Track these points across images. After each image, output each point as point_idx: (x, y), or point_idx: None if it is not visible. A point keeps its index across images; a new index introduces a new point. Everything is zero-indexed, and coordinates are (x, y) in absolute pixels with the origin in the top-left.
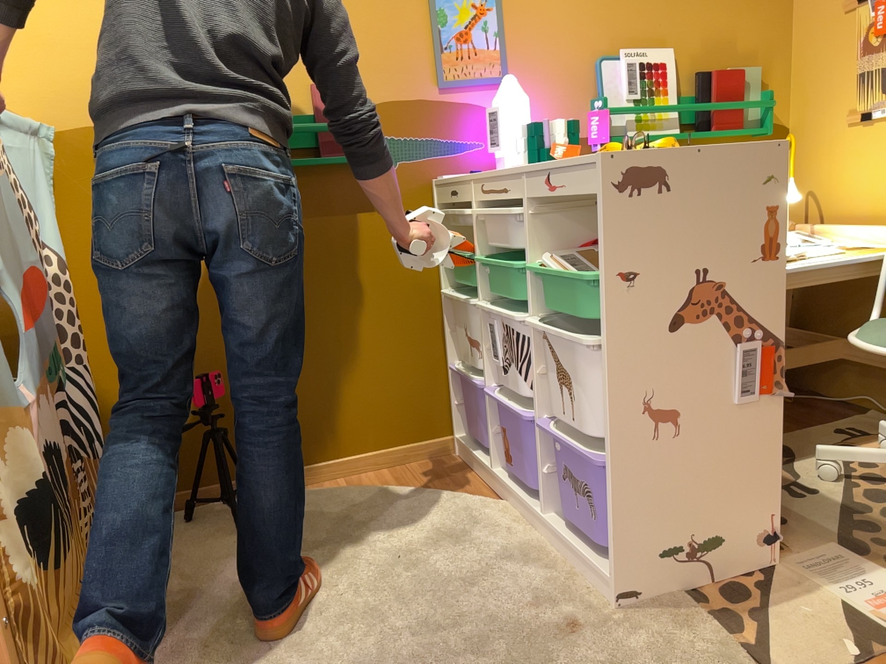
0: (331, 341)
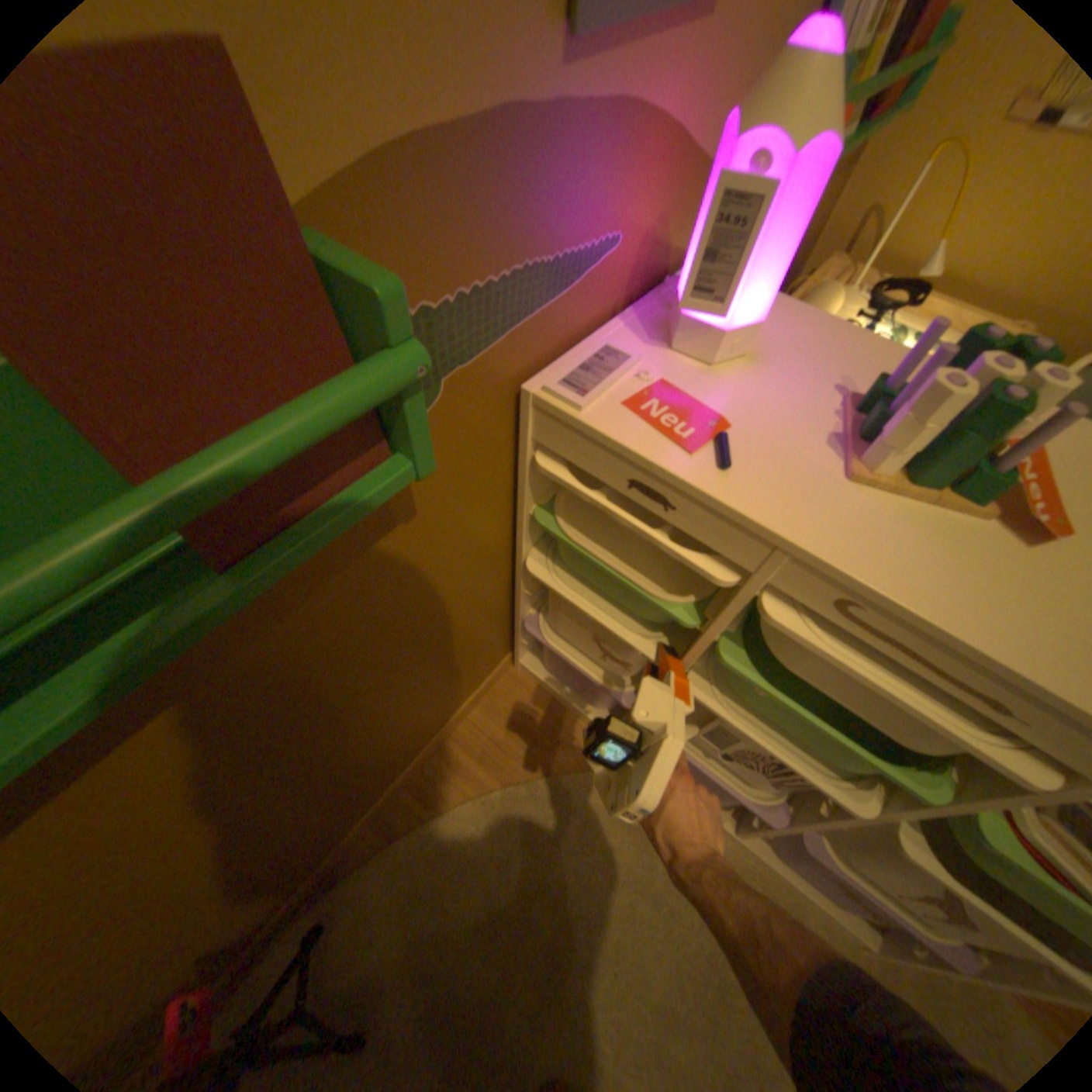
0: (357, 738)
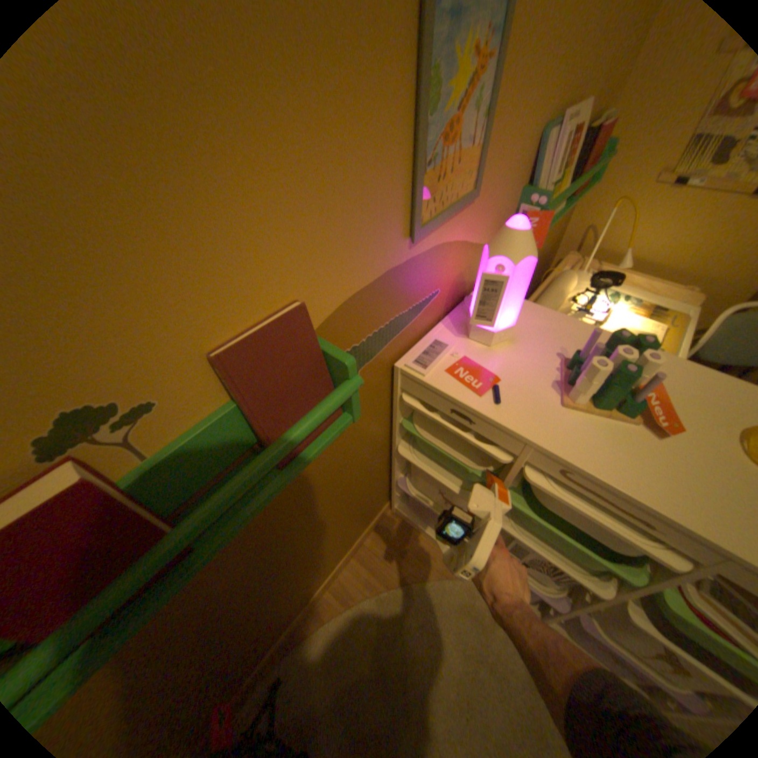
0: (307, 553)
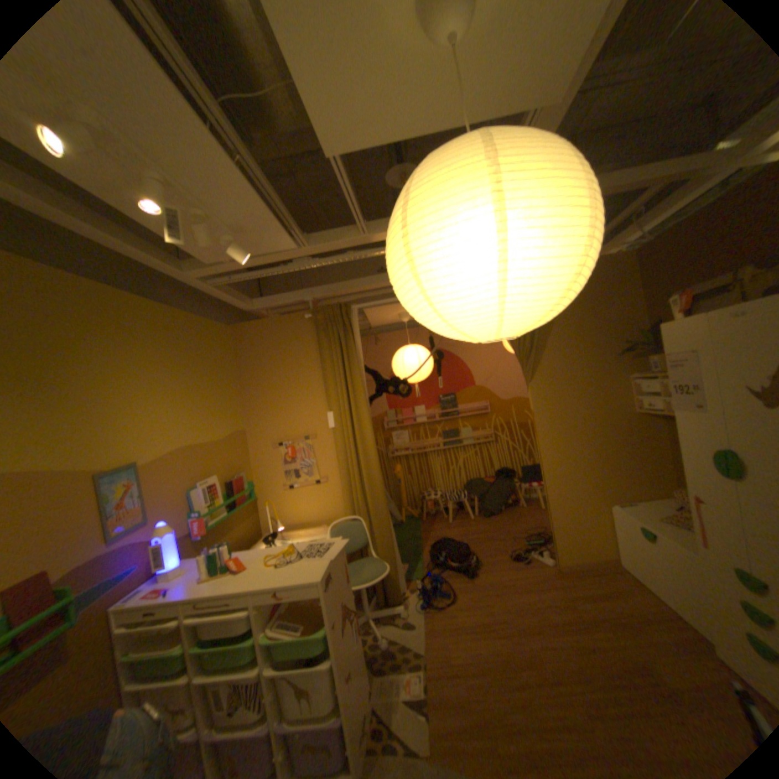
0: None
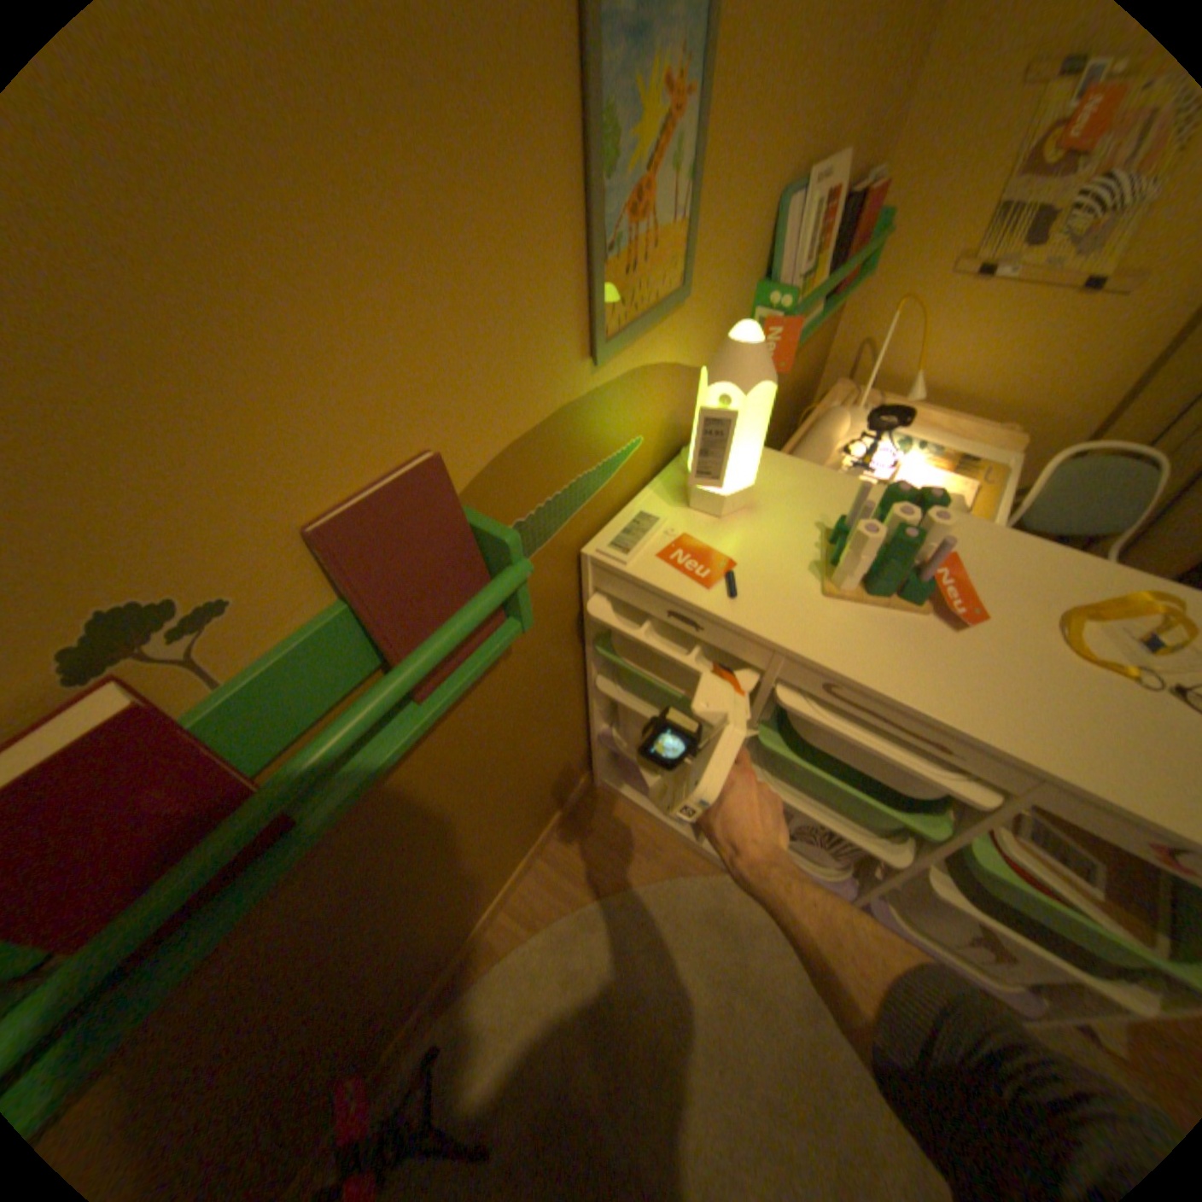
0: (467, 848)
